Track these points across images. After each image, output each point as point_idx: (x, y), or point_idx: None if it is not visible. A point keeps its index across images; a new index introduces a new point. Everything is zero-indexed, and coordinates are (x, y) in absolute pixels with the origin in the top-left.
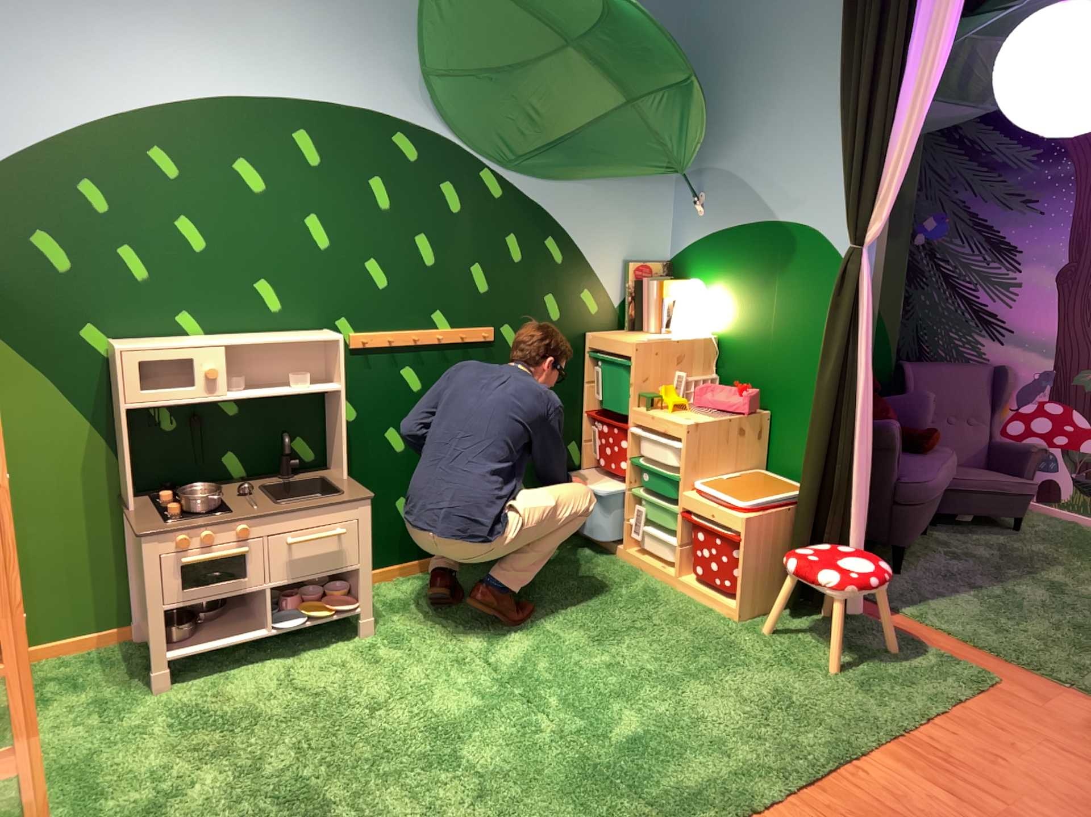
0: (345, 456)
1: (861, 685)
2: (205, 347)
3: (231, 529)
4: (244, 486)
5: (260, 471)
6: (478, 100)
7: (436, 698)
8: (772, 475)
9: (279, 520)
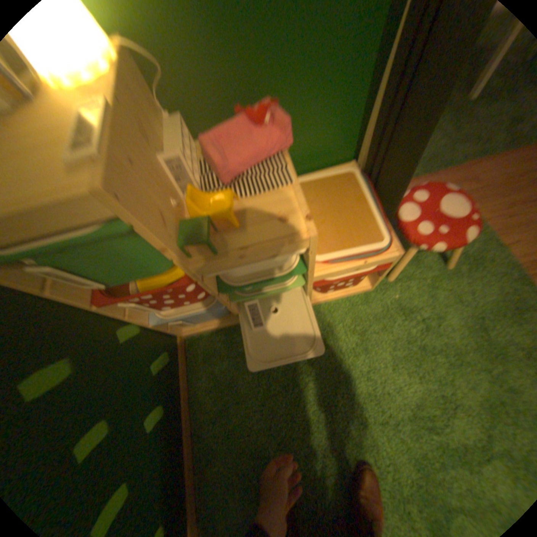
0: None
1: (465, 260)
2: None
3: None
4: None
5: None
6: None
7: None
8: (303, 179)
9: None
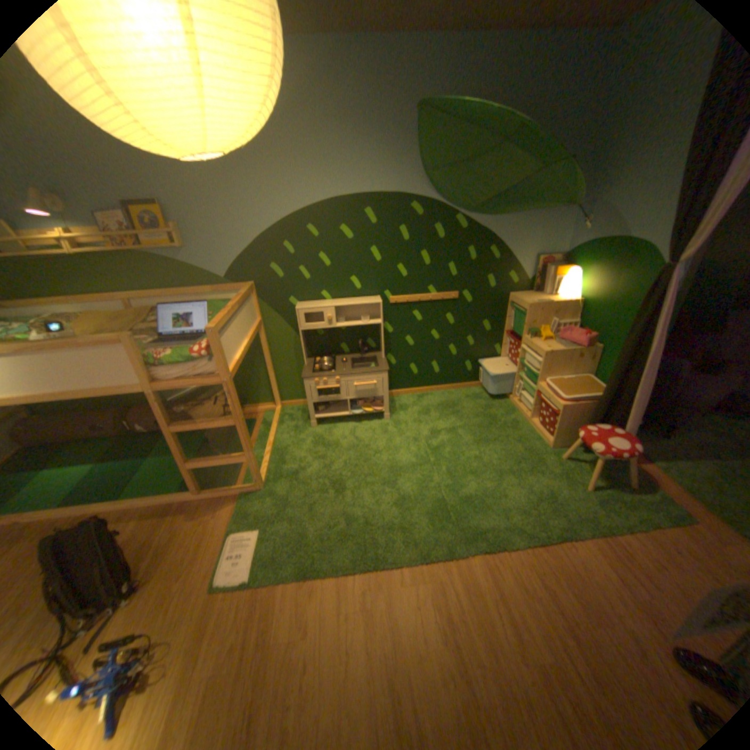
0: (387, 347)
1: (601, 502)
2: (326, 308)
3: (333, 379)
4: (346, 358)
5: (354, 351)
6: (453, 180)
7: (400, 454)
8: (595, 379)
9: (351, 376)
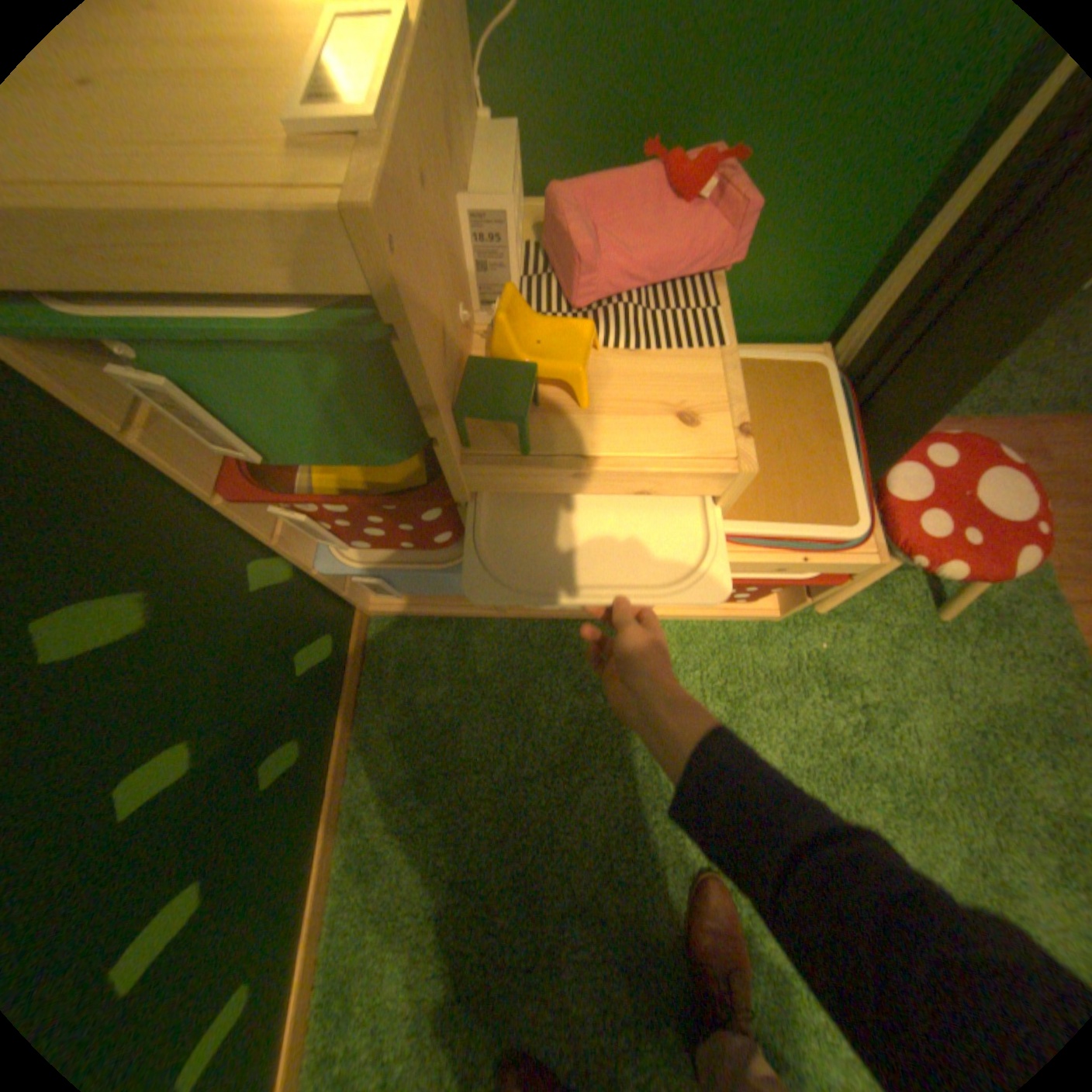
0: None
1: (979, 610)
2: None
3: None
4: None
5: None
6: None
7: None
8: None
9: None
